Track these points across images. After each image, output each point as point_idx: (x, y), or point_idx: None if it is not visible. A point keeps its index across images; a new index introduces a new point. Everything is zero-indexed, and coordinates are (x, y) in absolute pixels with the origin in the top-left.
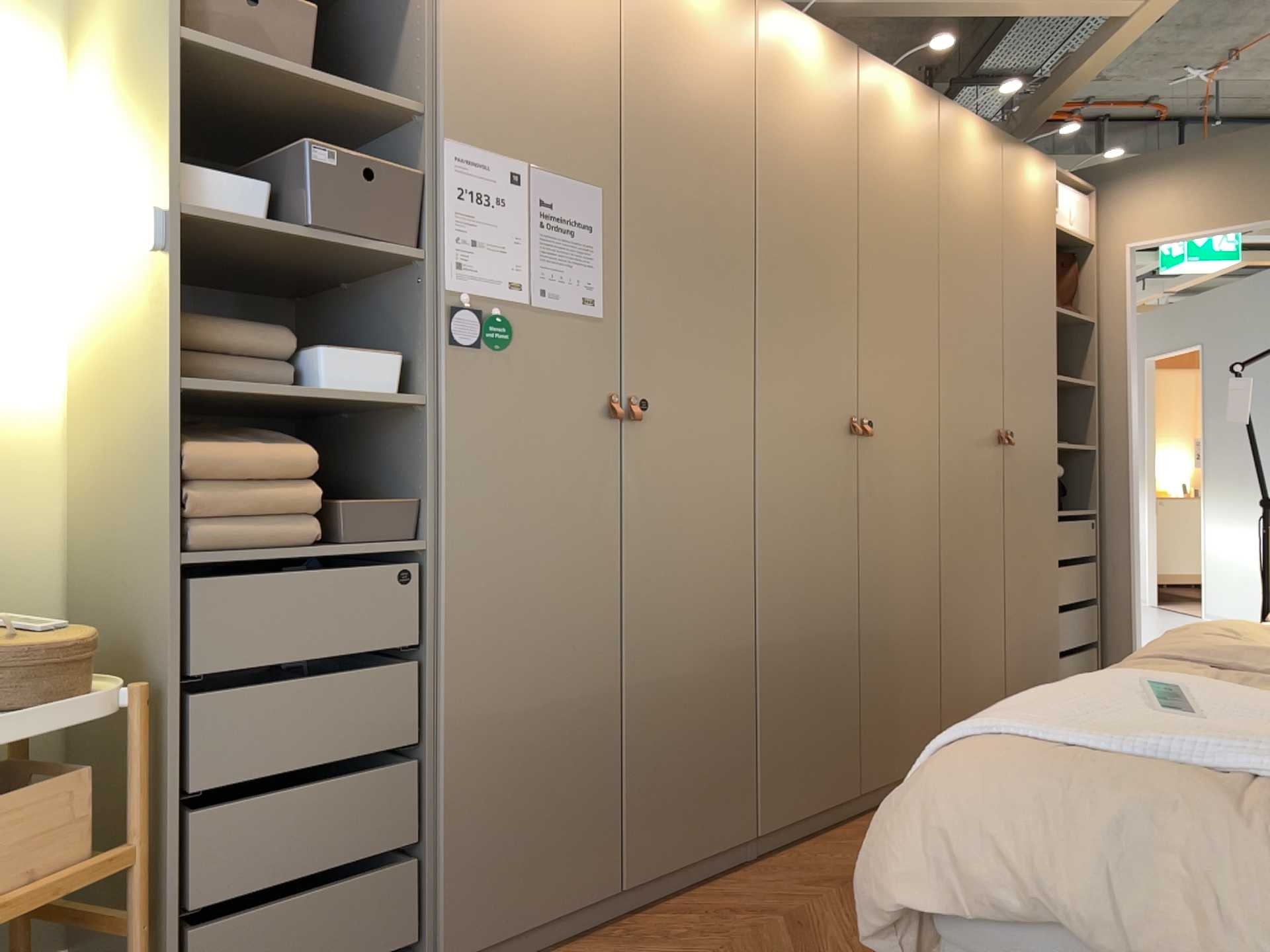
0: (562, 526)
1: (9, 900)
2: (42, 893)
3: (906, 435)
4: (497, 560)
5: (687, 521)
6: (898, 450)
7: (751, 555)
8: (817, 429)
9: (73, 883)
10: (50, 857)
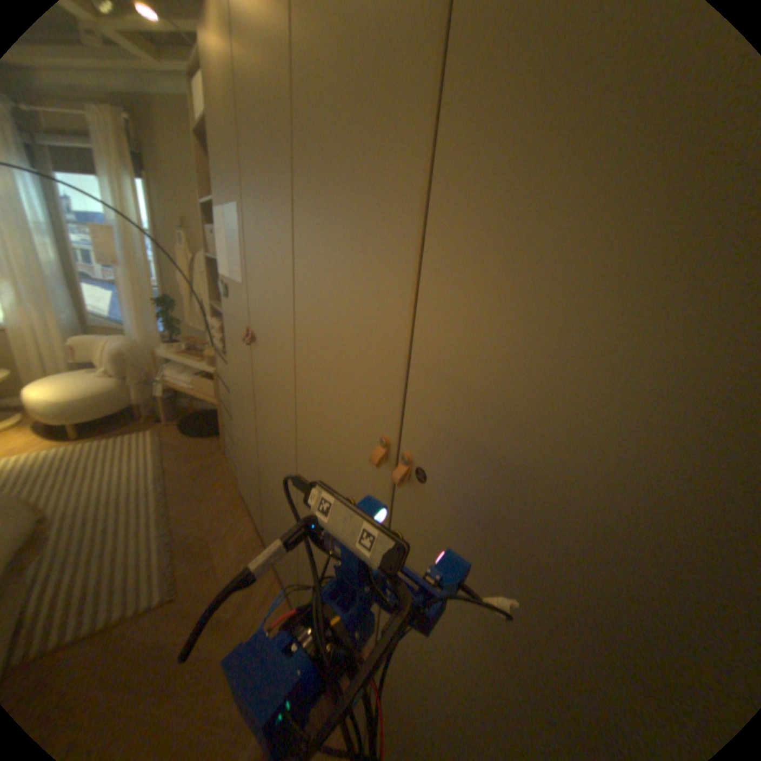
0: (242, 383)
1: (201, 396)
2: (204, 399)
3: (516, 579)
4: (234, 383)
5: (268, 417)
6: (479, 577)
7: (292, 472)
8: (335, 420)
9: (207, 401)
10: (209, 394)
